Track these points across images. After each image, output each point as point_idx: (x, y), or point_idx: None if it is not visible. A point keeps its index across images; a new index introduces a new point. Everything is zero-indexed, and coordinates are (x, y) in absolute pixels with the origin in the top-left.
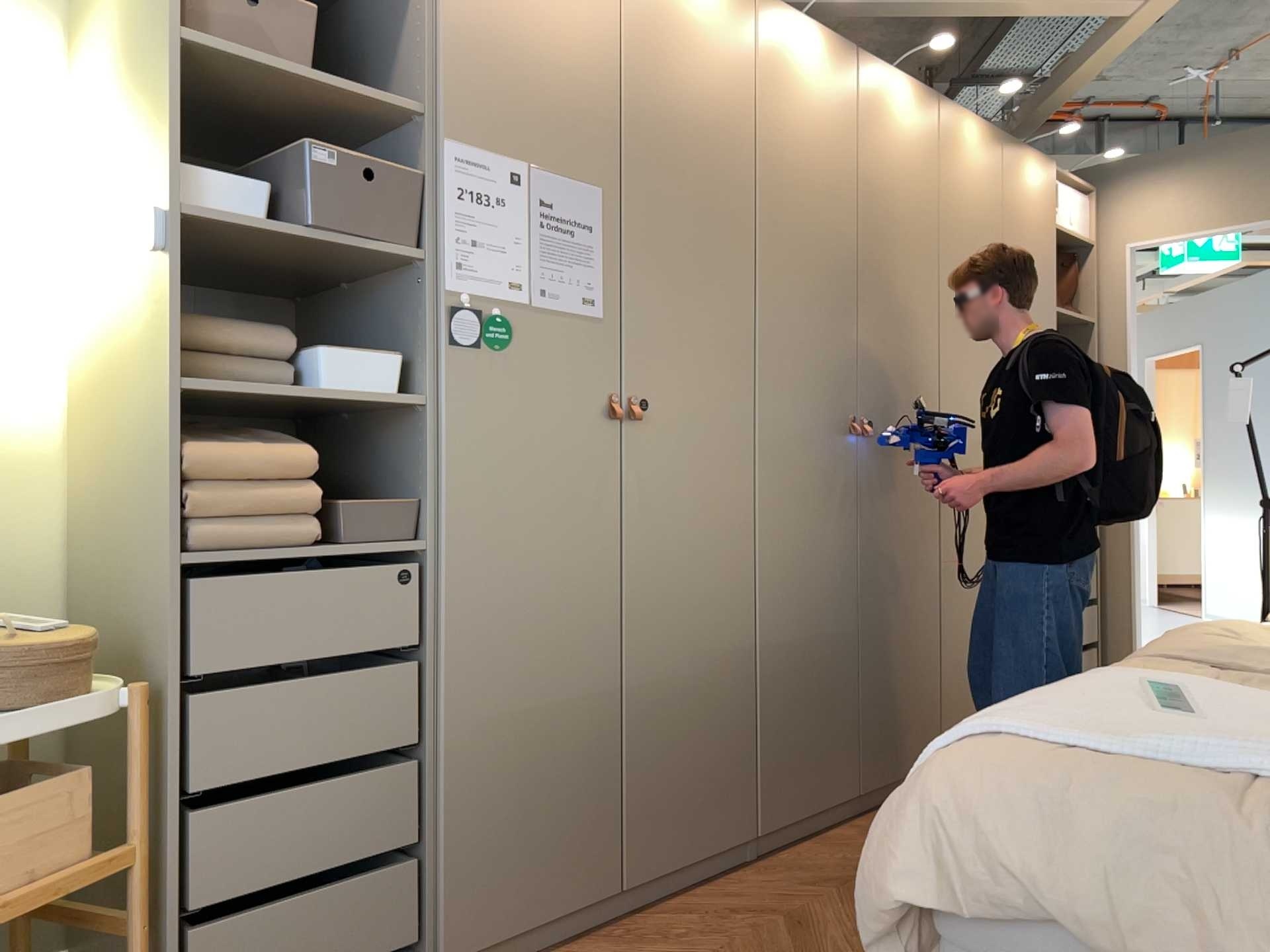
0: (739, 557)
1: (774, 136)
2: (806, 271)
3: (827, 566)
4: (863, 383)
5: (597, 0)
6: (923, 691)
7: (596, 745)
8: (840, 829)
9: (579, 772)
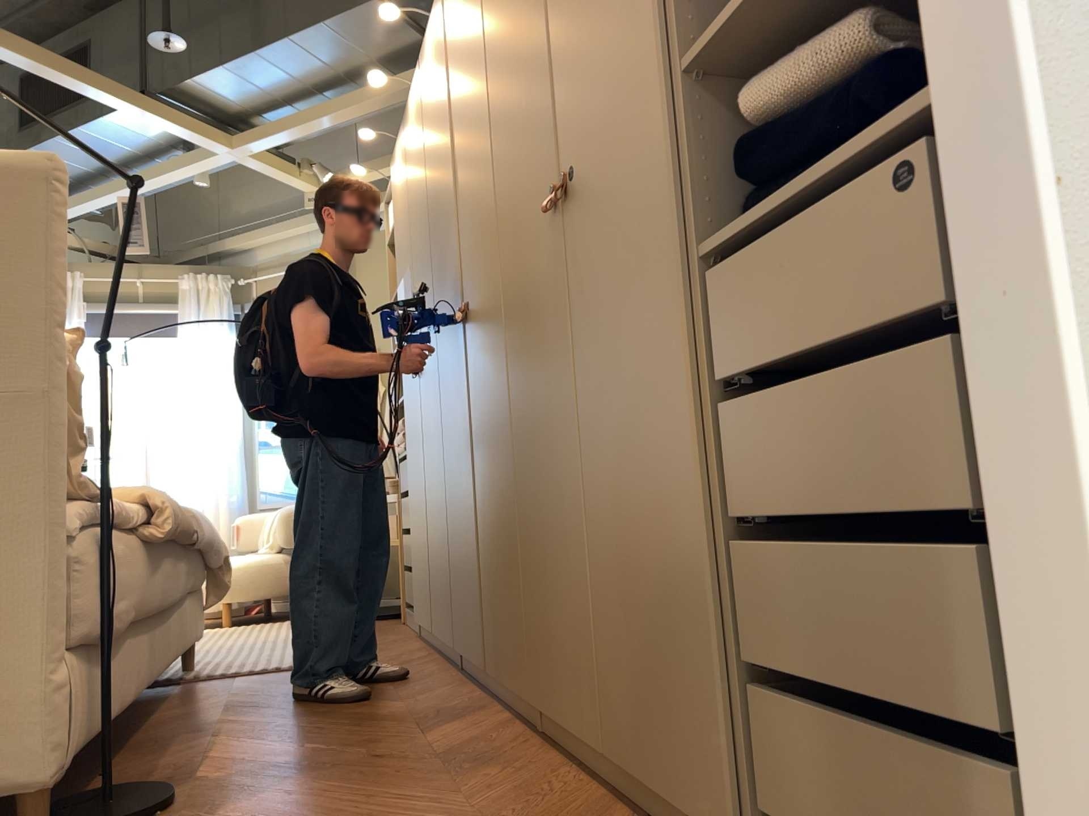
0: (441, 444)
1: (429, 141)
2: (442, 215)
3: (463, 447)
4: (466, 270)
5: (405, 174)
6: (517, 597)
7: (426, 548)
8: (479, 691)
9: (425, 559)
